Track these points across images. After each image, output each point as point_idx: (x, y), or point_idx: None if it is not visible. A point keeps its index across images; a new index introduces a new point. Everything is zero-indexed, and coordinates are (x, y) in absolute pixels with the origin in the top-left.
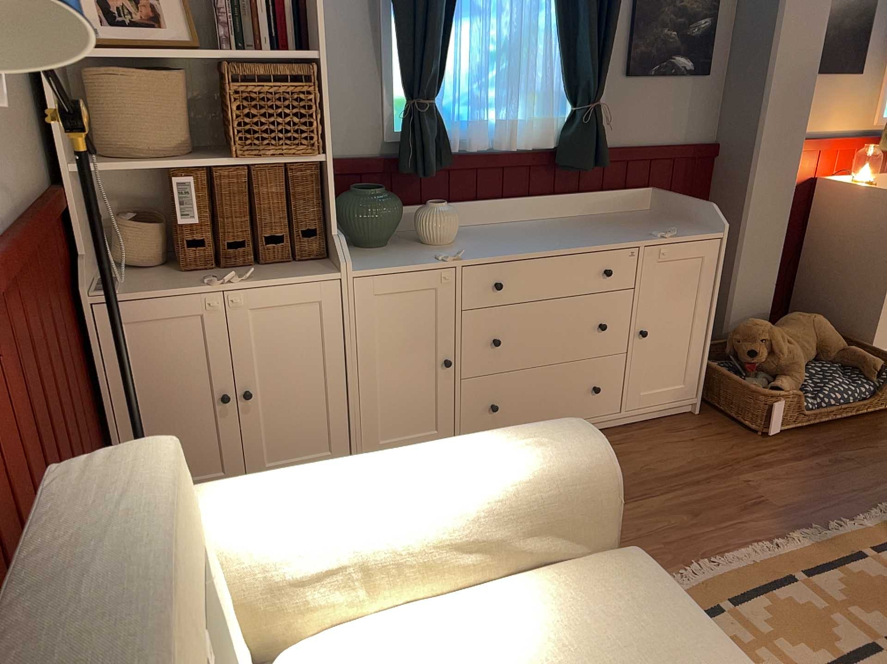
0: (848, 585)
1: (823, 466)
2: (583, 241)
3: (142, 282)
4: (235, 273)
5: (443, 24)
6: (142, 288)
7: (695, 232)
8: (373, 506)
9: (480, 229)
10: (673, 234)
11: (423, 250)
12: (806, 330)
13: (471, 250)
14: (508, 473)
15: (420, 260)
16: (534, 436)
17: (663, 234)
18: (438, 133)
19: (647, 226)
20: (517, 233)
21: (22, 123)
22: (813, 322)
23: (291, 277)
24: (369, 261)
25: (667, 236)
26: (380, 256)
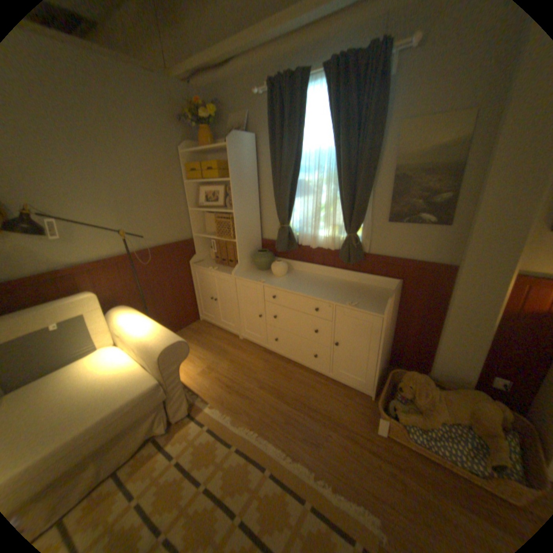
0: (274, 498)
1: (381, 470)
2: (315, 292)
3: (206, 263)
4: (221, 266)
5: (287, 199)
6: (202, 264)
7: (372, 309)
8: (127, 328)
9: (304, 274)
10: (357, 305)
11: (266, 276)
12: (464, 405)
13: (276, 281)
14: (144, 339)
15: (256, 278)
16: (163, 336)
17: (349, 302)
18: (287, 237)
19: (363, 297)
20: (309, 280)
21: (177, 224)
22: (476, 404)
23: (224, 272)
24: (247, 274)
25: (351, 304)
26: (254, 273)
